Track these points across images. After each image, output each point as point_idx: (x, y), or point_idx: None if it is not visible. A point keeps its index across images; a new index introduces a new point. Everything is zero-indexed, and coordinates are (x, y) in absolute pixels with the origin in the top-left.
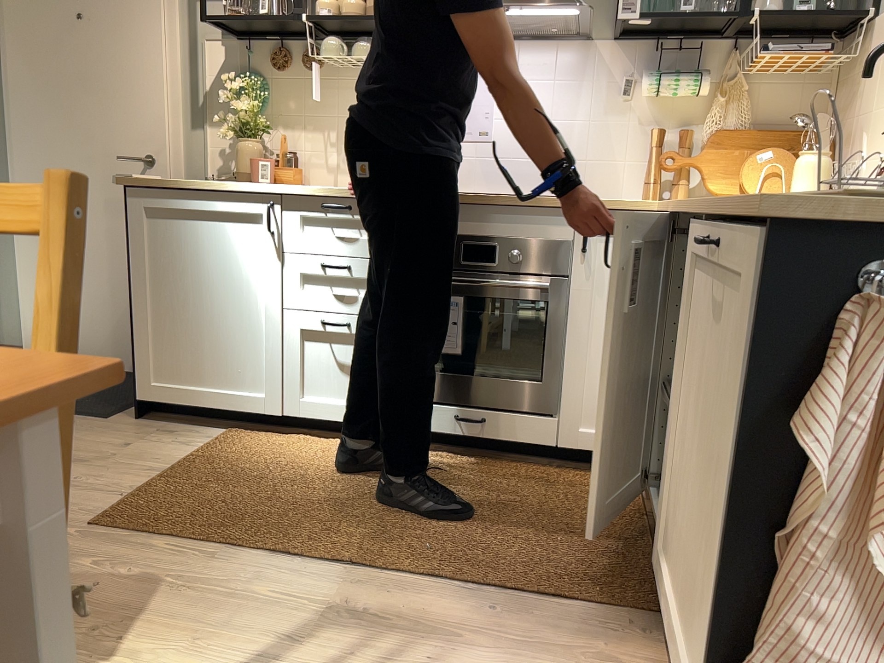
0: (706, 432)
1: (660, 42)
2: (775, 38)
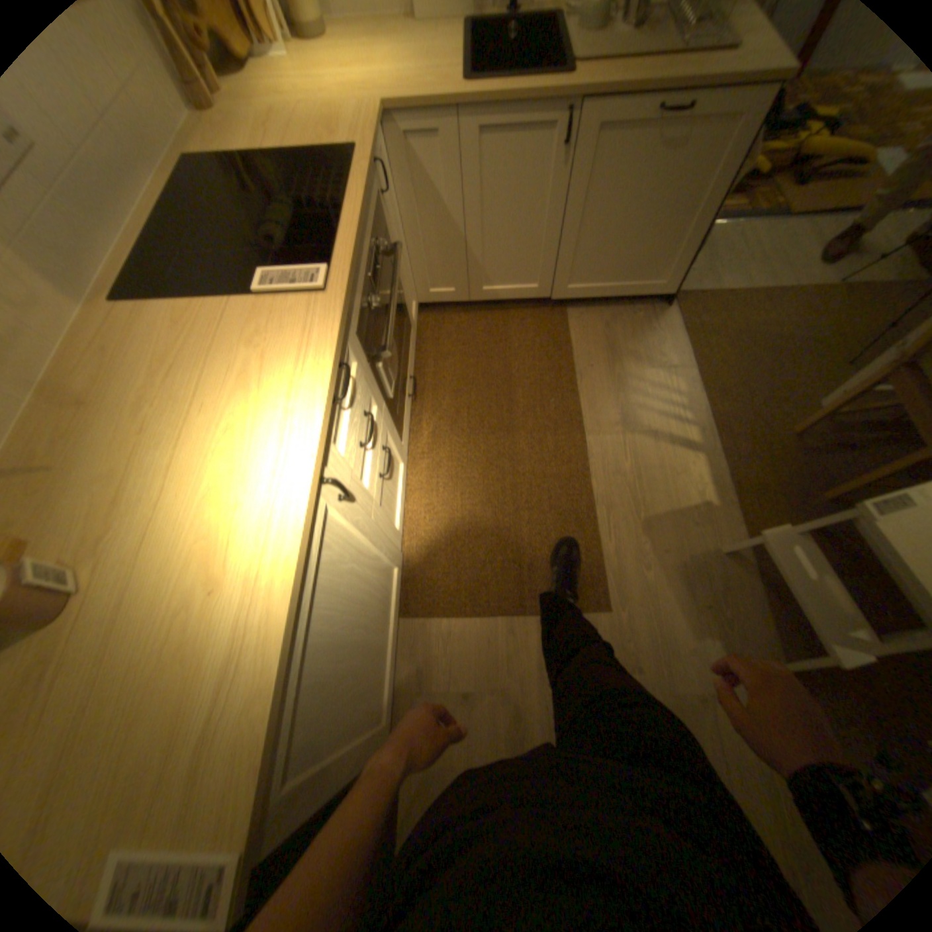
0: (658, 199)
1: None
2: None
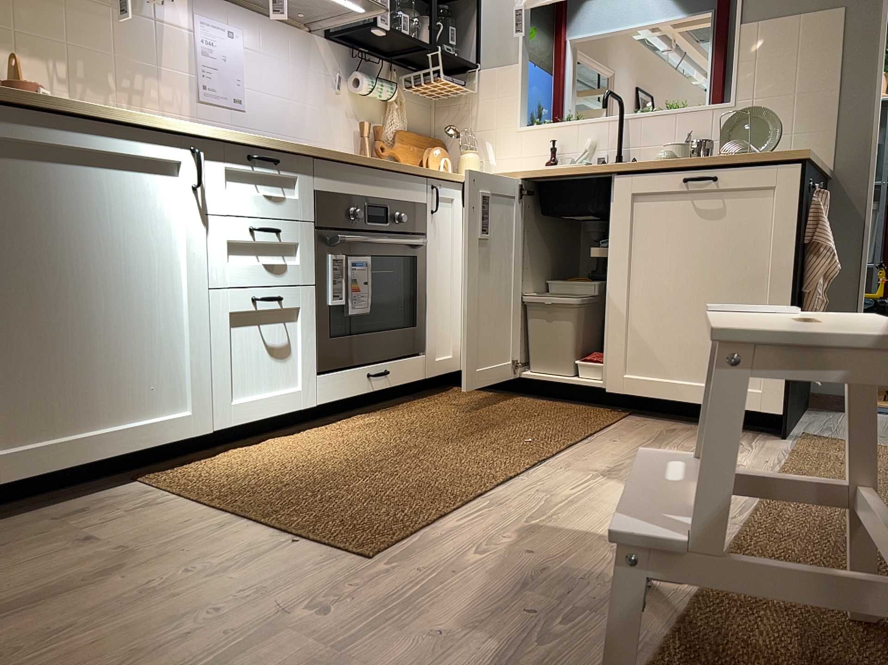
0: (712, 272)
1: (356, 50)
2: (414, 67)
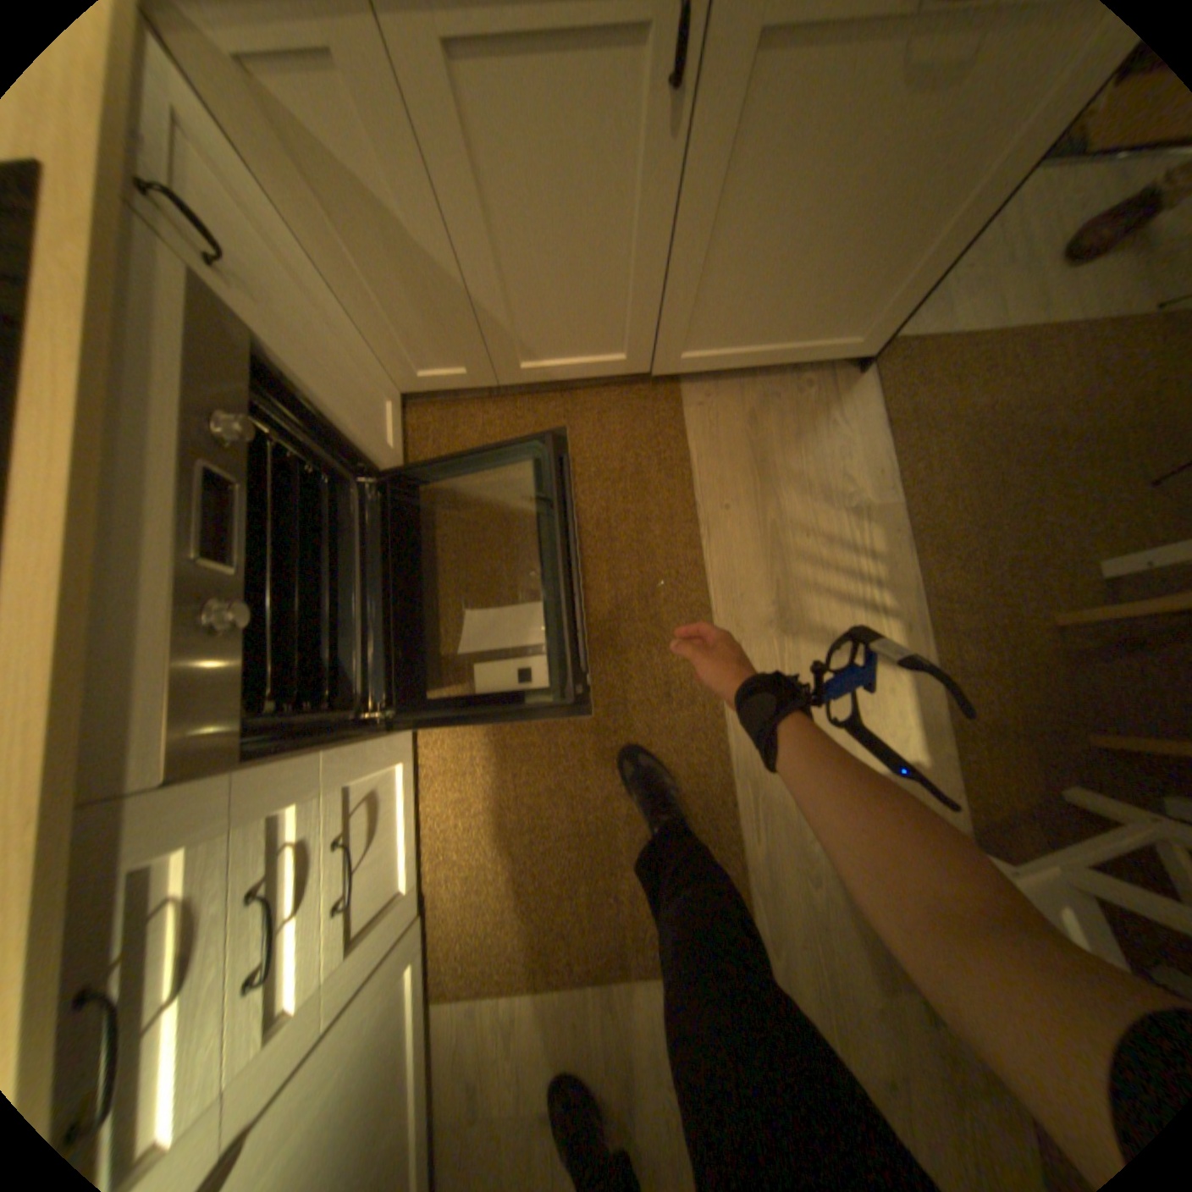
0: (872, 202)
1: None
2: None
